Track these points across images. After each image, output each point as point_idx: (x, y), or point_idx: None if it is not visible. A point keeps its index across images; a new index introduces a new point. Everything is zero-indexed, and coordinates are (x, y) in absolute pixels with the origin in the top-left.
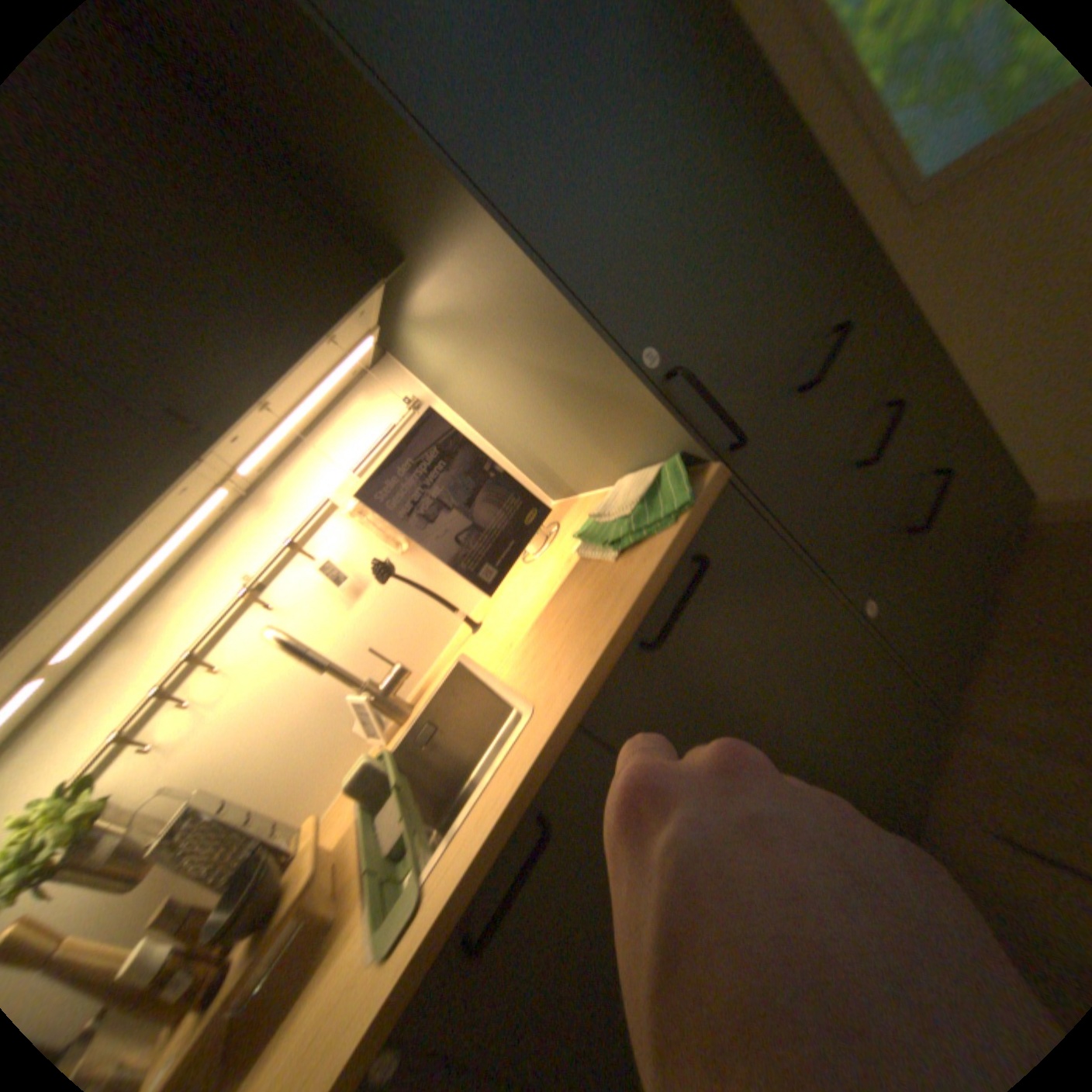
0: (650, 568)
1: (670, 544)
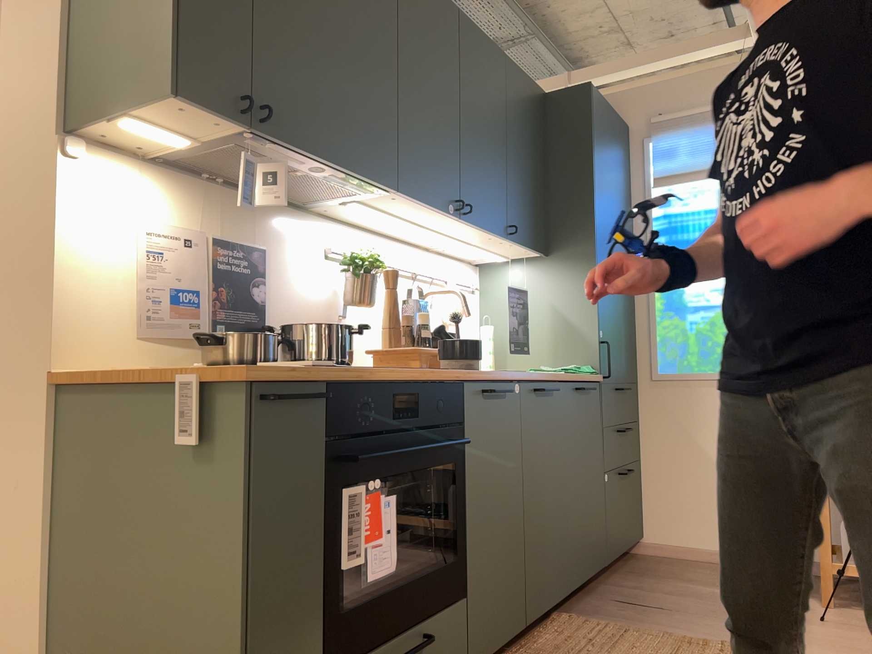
0: (581, 377)
1: (587, 377)
